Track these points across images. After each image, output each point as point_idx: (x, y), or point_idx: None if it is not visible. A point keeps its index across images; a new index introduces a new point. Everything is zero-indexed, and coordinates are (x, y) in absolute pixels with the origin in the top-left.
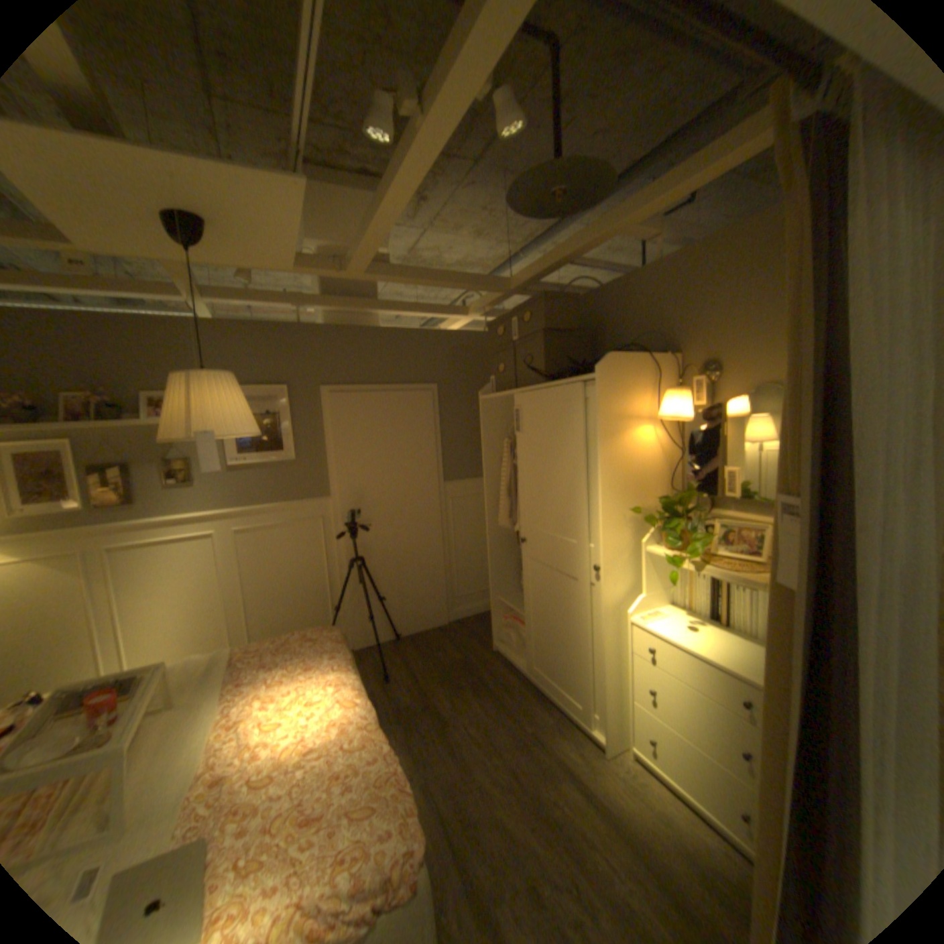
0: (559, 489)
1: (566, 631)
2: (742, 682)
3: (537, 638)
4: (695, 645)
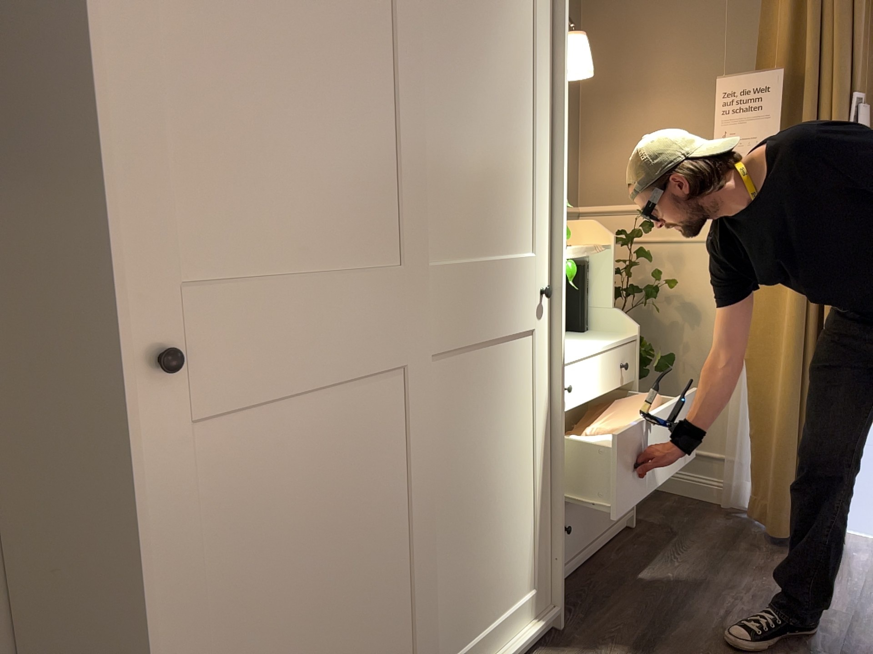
0: (472, 137)
1: (482, 485)
2: (618, 346)
3: (427, 593)
4: (575, 348)
